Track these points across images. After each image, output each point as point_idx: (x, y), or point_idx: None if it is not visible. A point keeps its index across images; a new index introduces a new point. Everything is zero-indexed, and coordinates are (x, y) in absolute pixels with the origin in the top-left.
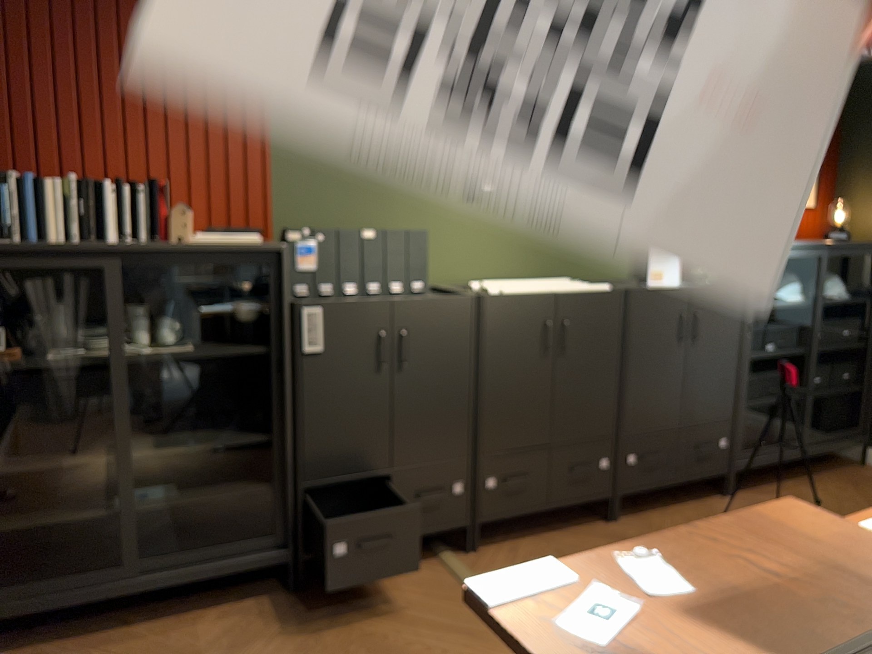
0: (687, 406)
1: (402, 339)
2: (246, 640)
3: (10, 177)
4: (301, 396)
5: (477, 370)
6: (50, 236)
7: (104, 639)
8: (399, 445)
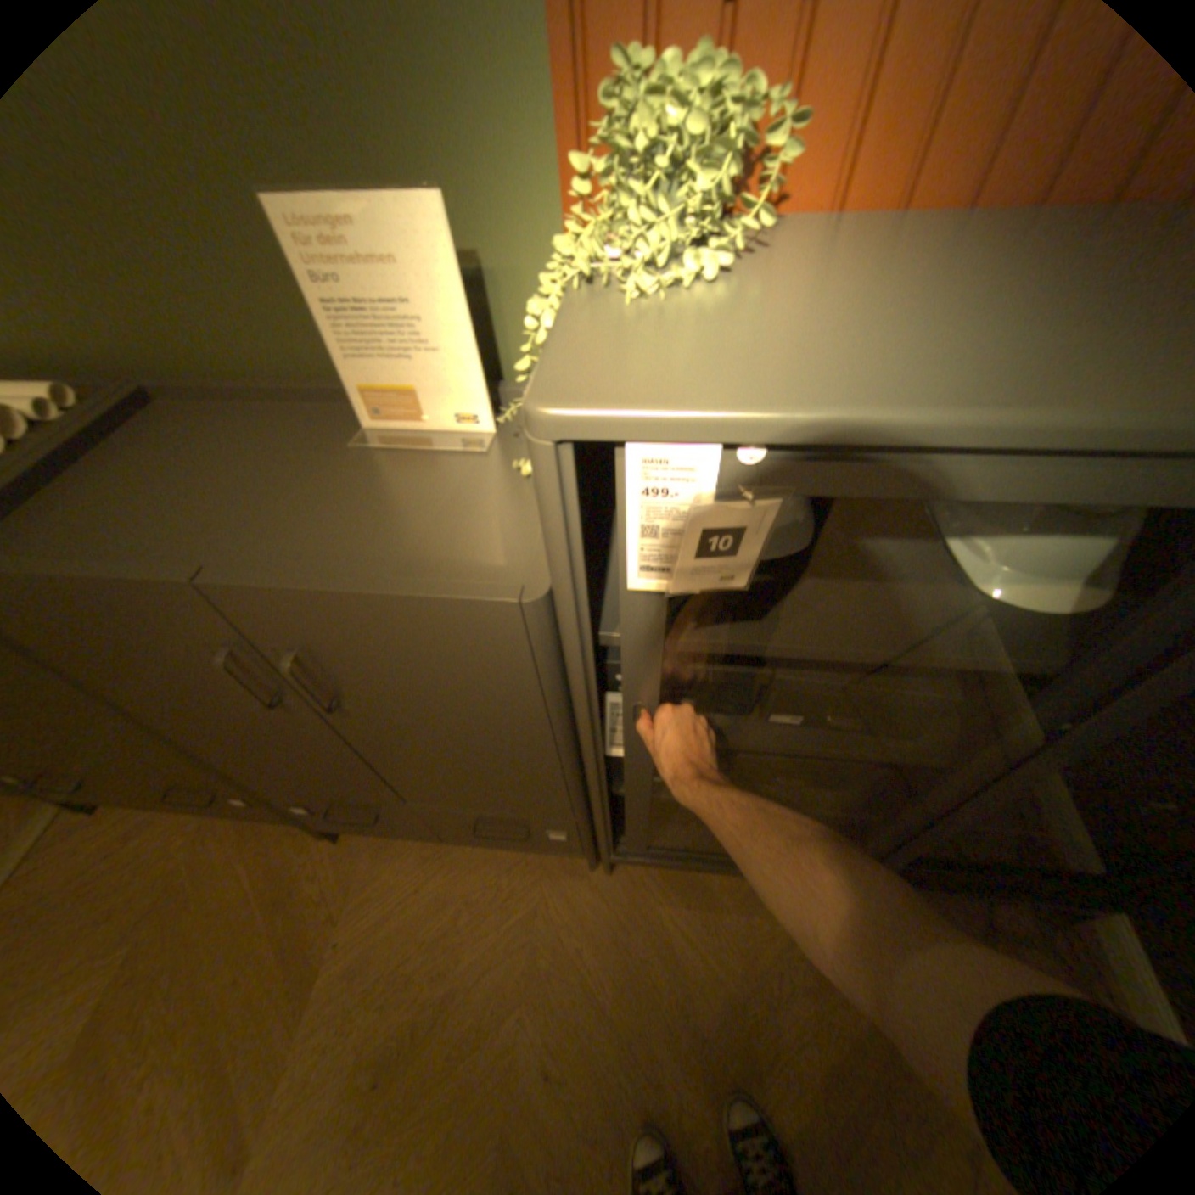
0: (403, 788)
1: None
2: None
3: None
4: None
5: None
6: None
7: None
8: None
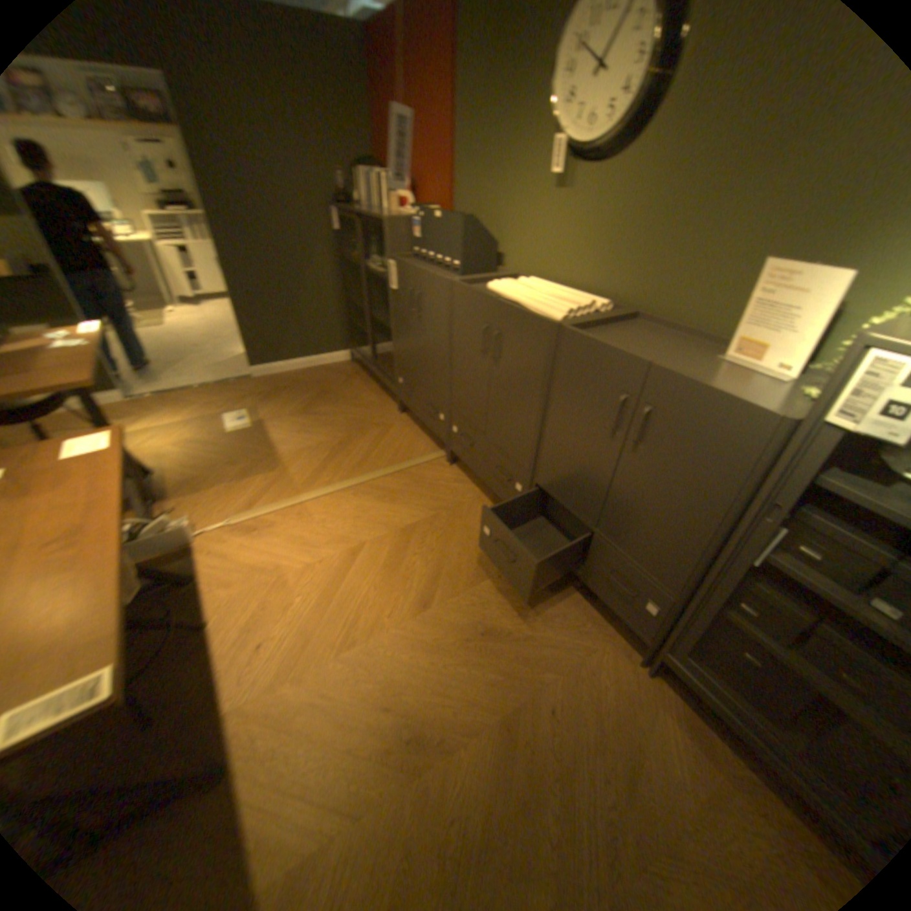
0: (607, 515)
1: (417, 297)
2: (363, 408)
3: (363, 172)
4: (392, 313)
5: (454, 344)
6: (371, 203)
7: (367, 381)
8: (420, 368)
